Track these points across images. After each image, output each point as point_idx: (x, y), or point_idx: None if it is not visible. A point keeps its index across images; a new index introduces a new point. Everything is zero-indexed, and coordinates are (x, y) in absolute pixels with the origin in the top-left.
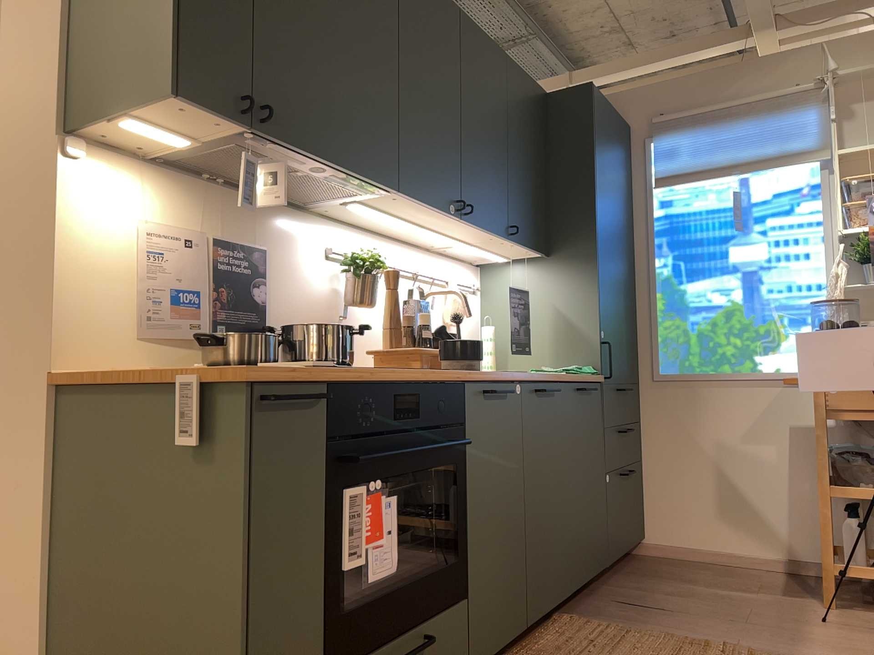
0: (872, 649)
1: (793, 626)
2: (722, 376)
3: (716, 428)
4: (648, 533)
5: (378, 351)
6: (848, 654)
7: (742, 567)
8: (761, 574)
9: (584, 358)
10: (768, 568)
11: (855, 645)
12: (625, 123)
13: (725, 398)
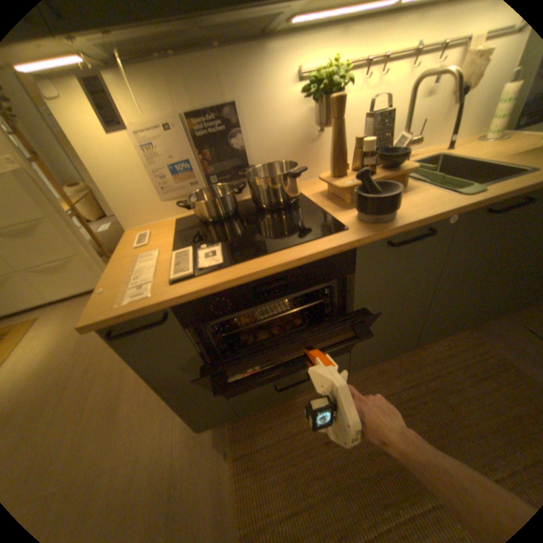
0: None
1: None
2: None
3: None
4: None
5: (323, 179)
6: None
7: None
8: None
9: None
10: None
11: None
12: None
13: None
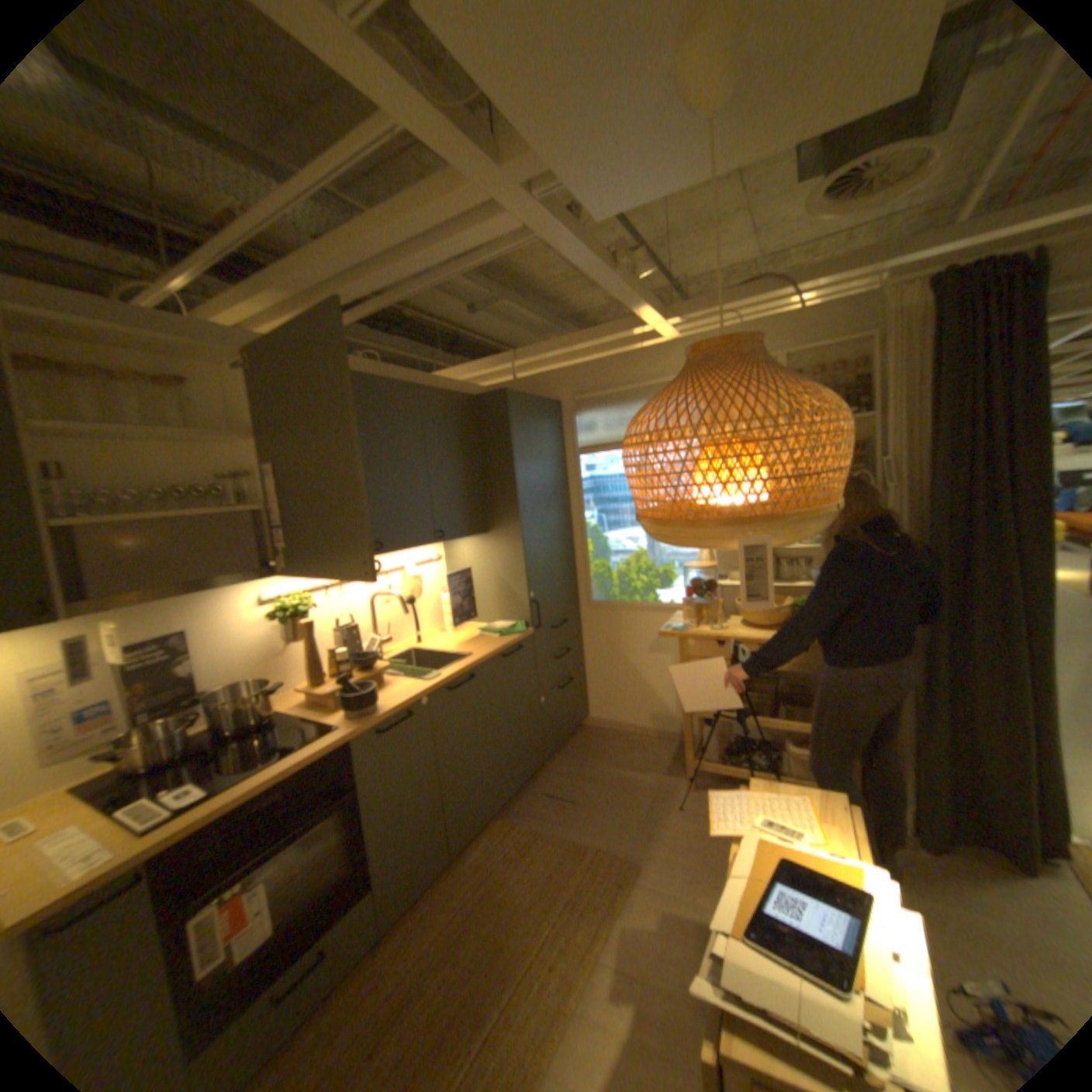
0: (699, 847)
1: (656, 819)
2: (634, 605)
3: (631, 642)
4: (590, 713)
5: (300, 693)
6: (679, 855)
7: (650, 739)
8: (660, 748)
9: (518, 614)
10: (667, 740)
11: (689, 842)
12: (556, 398)
13: (636, 621)
